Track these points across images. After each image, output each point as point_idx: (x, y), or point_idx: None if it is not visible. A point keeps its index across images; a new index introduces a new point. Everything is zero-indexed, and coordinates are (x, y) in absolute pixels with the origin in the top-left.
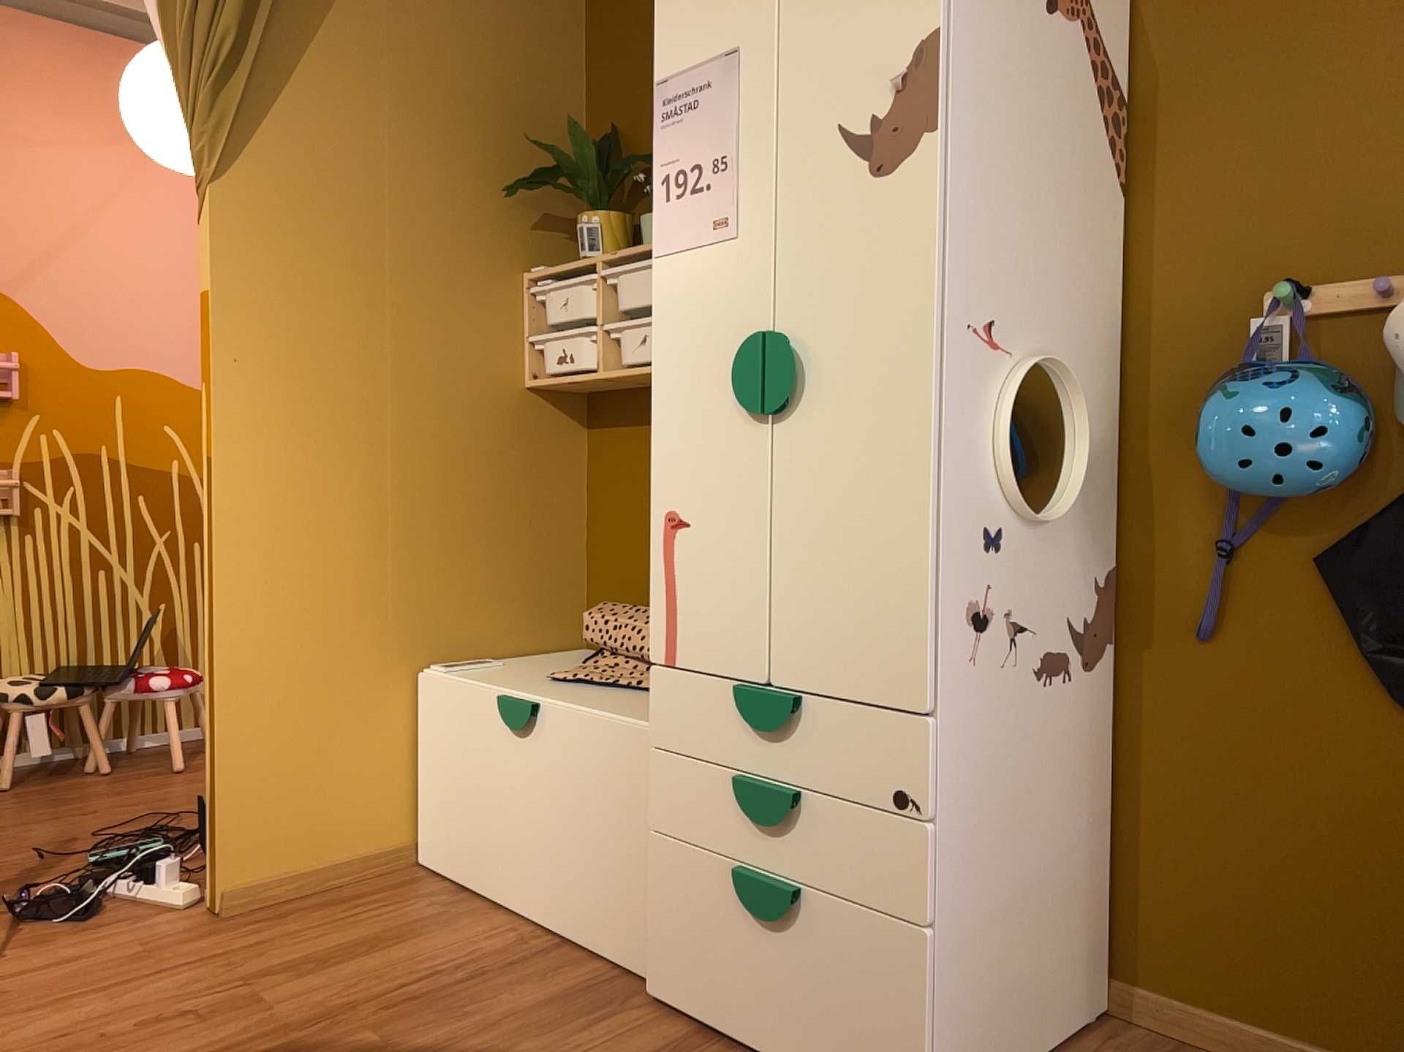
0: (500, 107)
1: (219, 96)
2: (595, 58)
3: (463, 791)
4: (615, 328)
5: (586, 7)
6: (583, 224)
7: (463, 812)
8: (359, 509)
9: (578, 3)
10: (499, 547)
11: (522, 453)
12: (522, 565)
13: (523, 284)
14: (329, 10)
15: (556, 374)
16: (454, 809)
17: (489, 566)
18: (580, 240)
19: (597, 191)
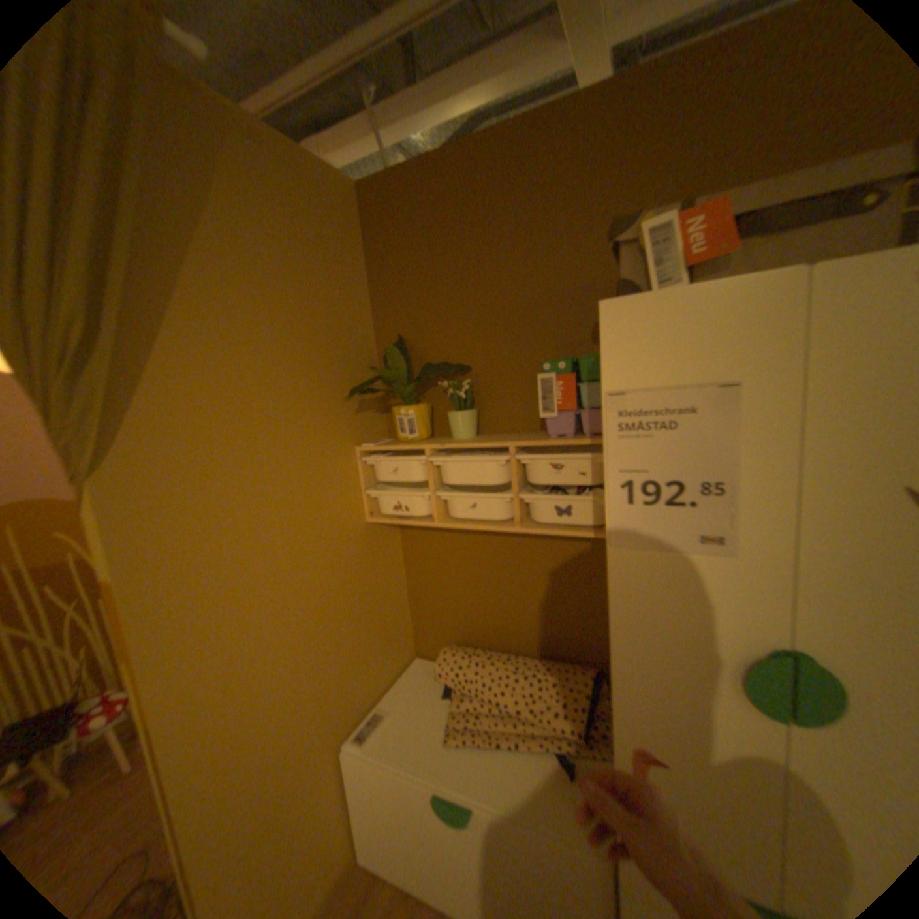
0: (323, 330)
1: (73, 382)
2: (375, 283)
3: (398, 836)
4: (448, 496)
5: (362, 245)
6: (401, 415)
7: (399, 848)
8: (282, 675)
9: (358, 243)
10: (368, 632)
11: (371, 564)
12: (381, 633)
13: (356, 454)
14: (177, 269)
15: (393, 516)
16: (390, 843)
17: (364, 648)
18: (398, 424)
19: (409, 391)
